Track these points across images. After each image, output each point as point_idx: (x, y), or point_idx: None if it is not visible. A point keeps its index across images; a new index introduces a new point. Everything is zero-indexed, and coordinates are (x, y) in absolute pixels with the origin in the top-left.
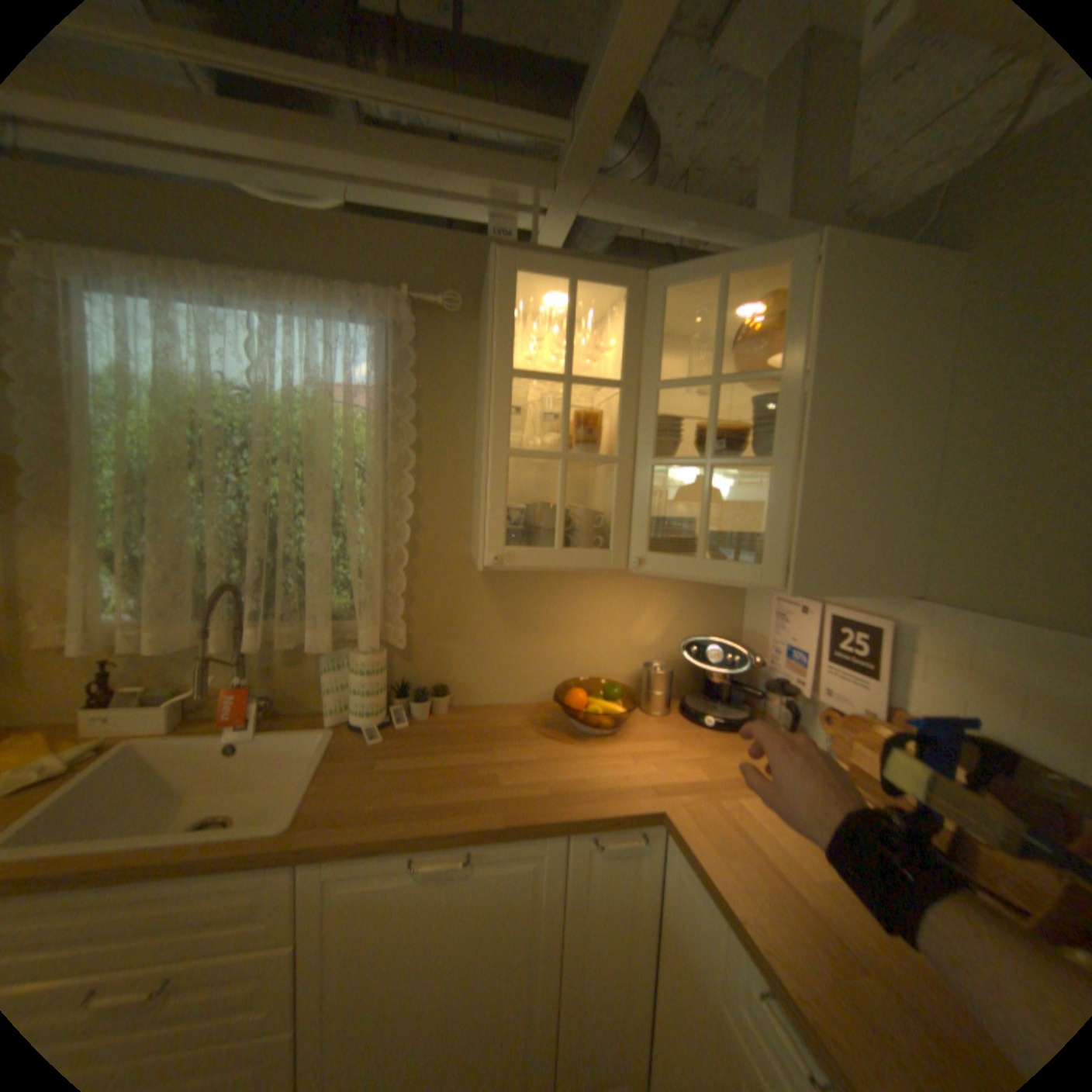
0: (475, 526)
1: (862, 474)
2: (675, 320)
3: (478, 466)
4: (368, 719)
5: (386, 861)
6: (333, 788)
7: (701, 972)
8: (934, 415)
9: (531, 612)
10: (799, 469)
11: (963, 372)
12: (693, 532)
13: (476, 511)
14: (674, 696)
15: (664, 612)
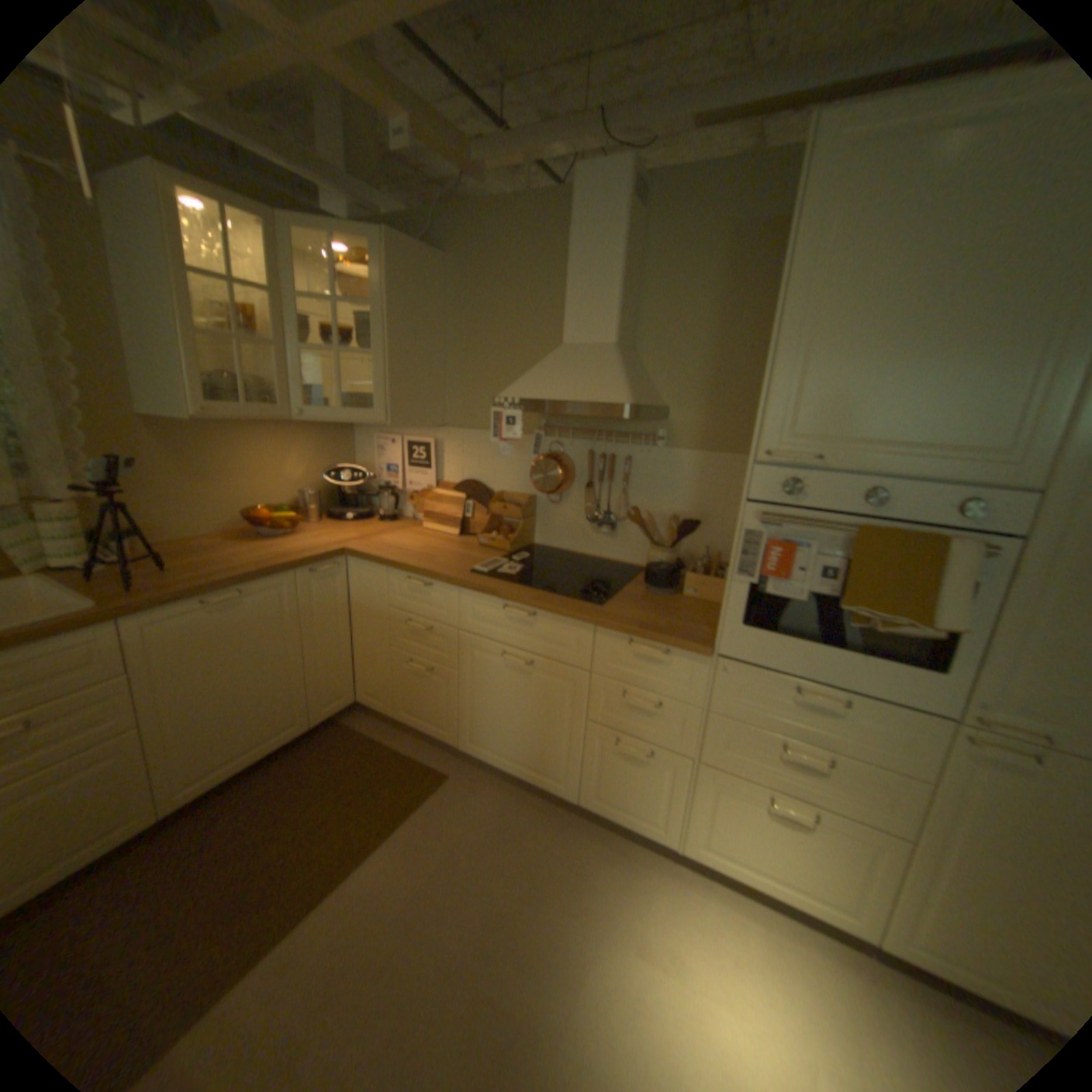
0: (136, 390)
1: (411, 362)
2: (282, 238)
3: (127, 336)
4: (77, 558)
5: (184, 605)
6: (101, 589)
7: (375, 606)
8: (437, 334)
9: (200, 462)
10: (383, 358)
11: (446, 314)
12: (321, 395)
13: (134, 377)
14: (319, 513)
15: (303, 455)
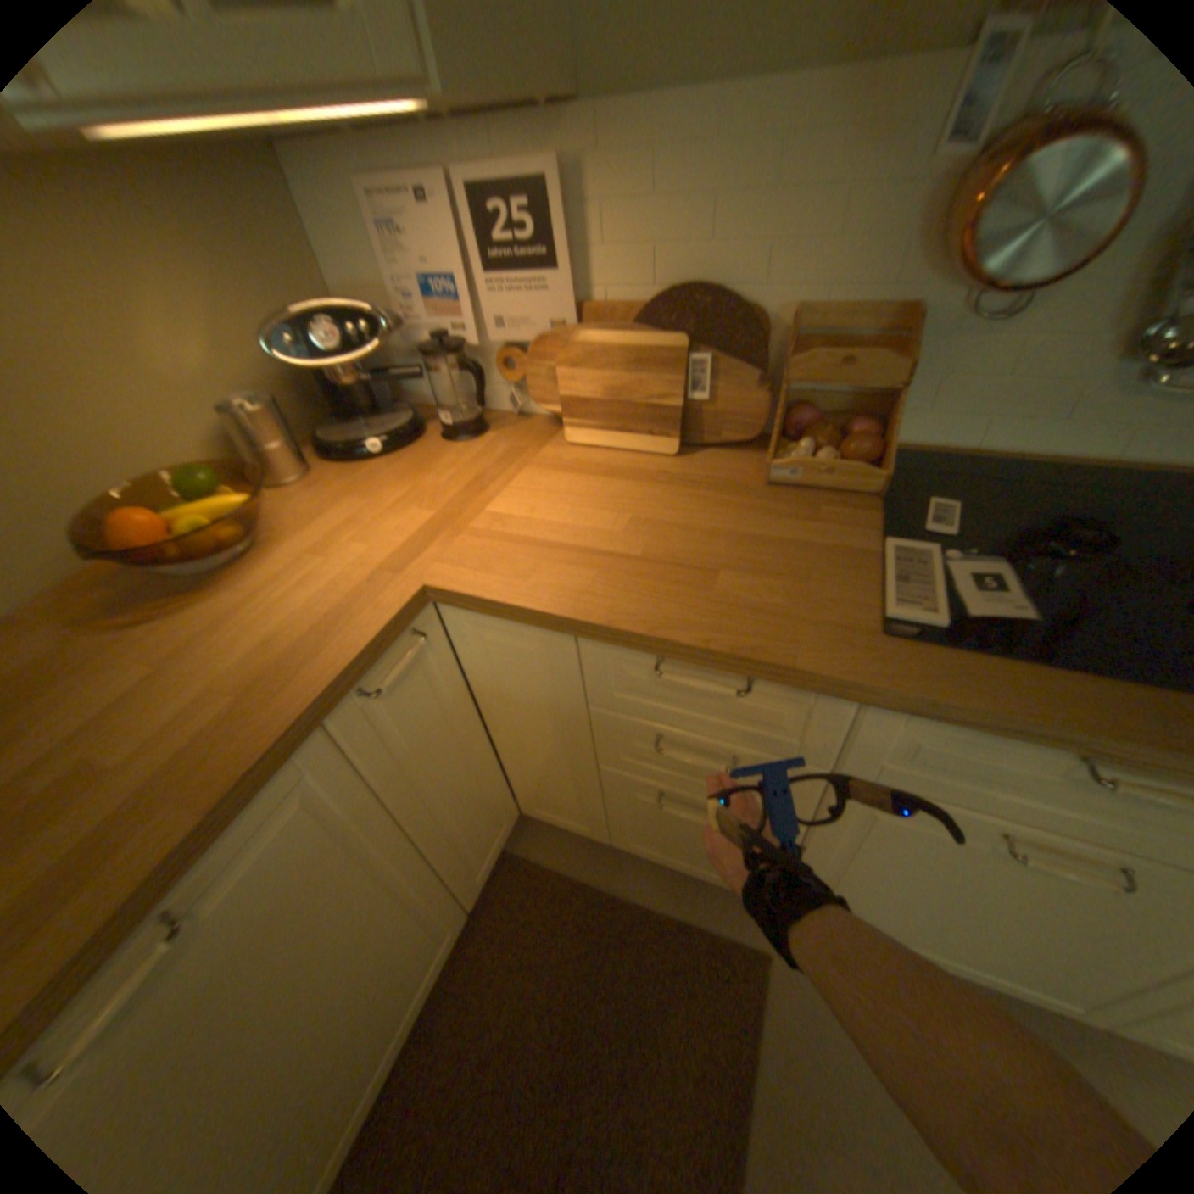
0: None
1: None
2: None
3: None
4: None
5: None
6: None
7: (549, 700)
8: None
9: None
10: None
11: None
12: None
13: None
14: (294, 445)
15: (181, 294)
